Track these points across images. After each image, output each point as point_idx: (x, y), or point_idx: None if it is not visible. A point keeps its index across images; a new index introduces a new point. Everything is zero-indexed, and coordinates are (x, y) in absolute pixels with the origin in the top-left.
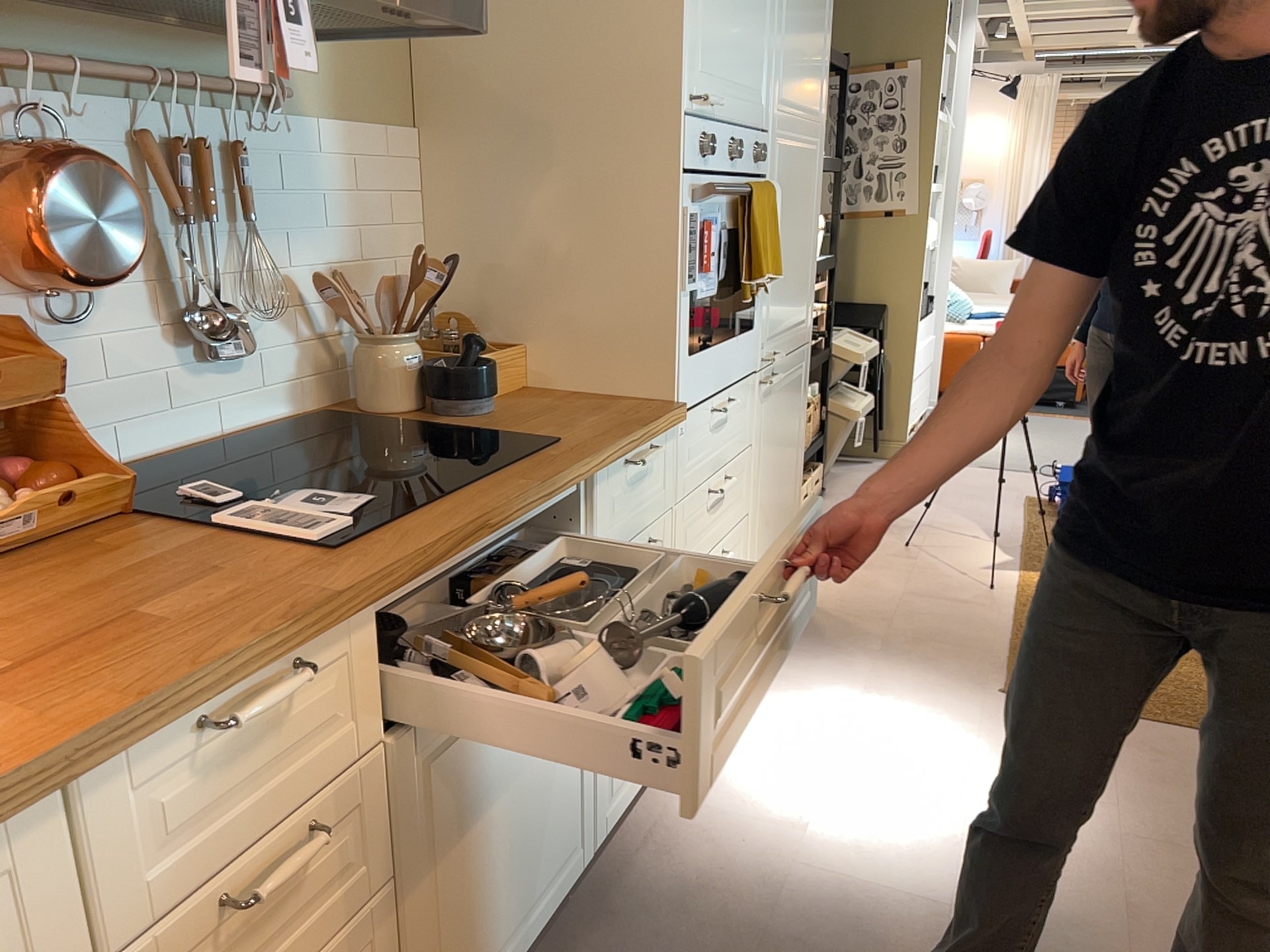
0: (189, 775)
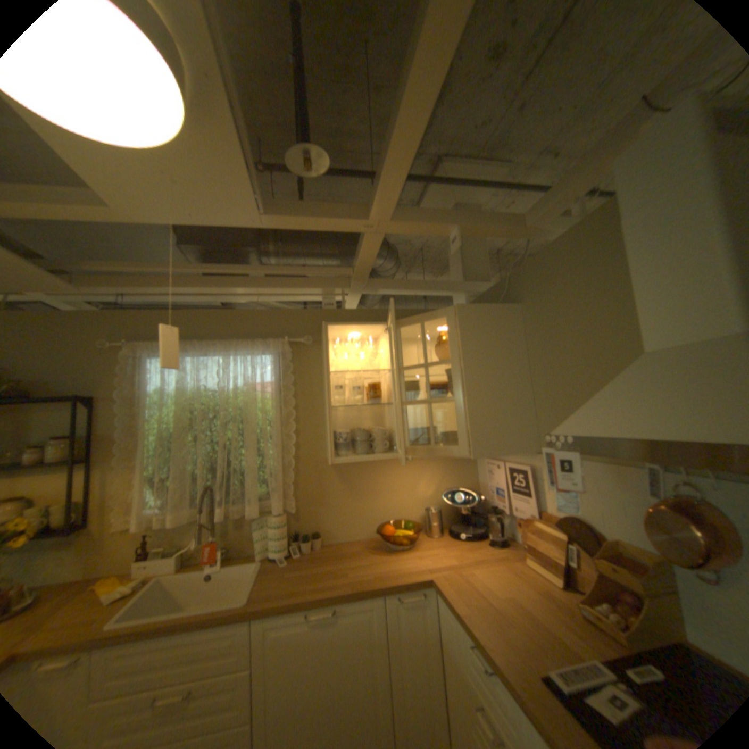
0: (478, 661)
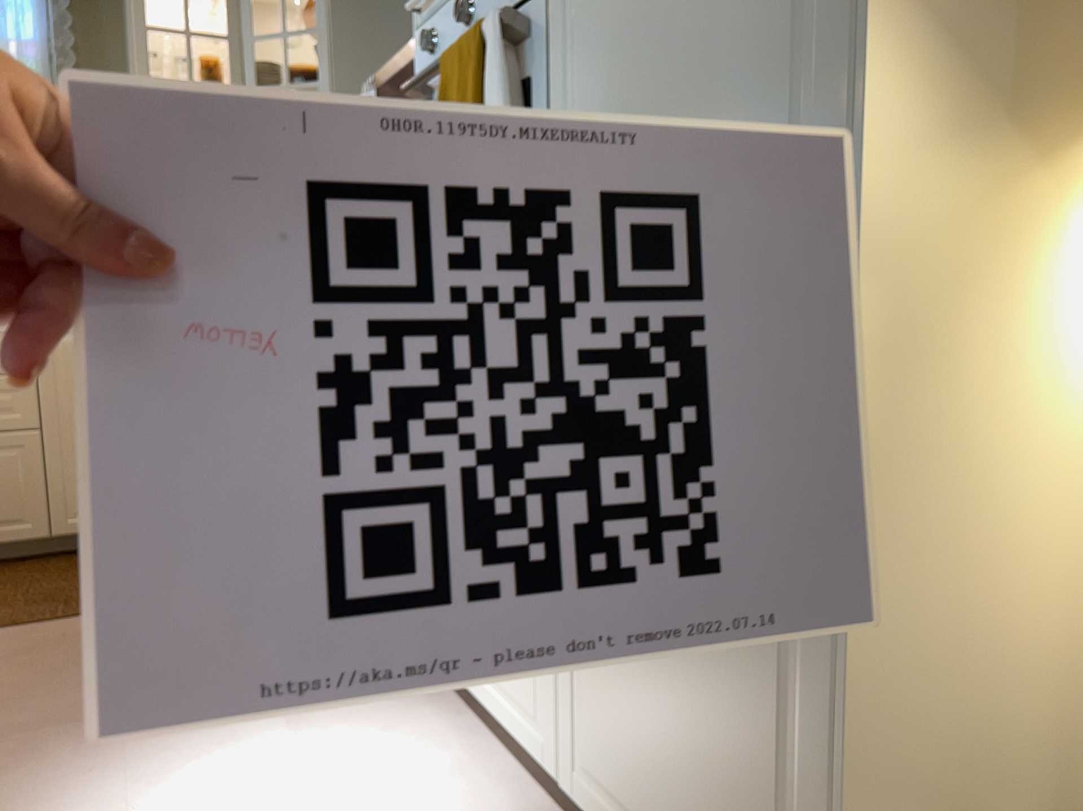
0: None
